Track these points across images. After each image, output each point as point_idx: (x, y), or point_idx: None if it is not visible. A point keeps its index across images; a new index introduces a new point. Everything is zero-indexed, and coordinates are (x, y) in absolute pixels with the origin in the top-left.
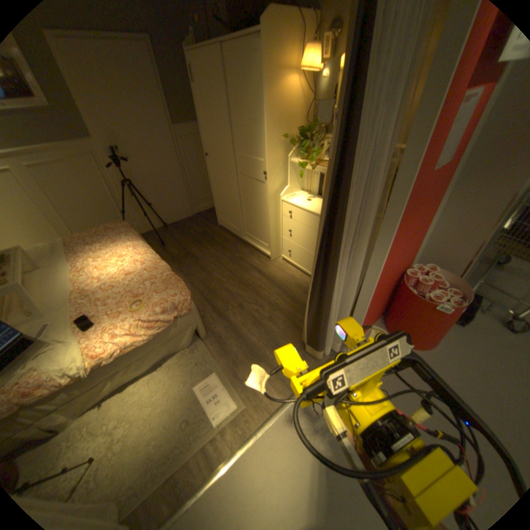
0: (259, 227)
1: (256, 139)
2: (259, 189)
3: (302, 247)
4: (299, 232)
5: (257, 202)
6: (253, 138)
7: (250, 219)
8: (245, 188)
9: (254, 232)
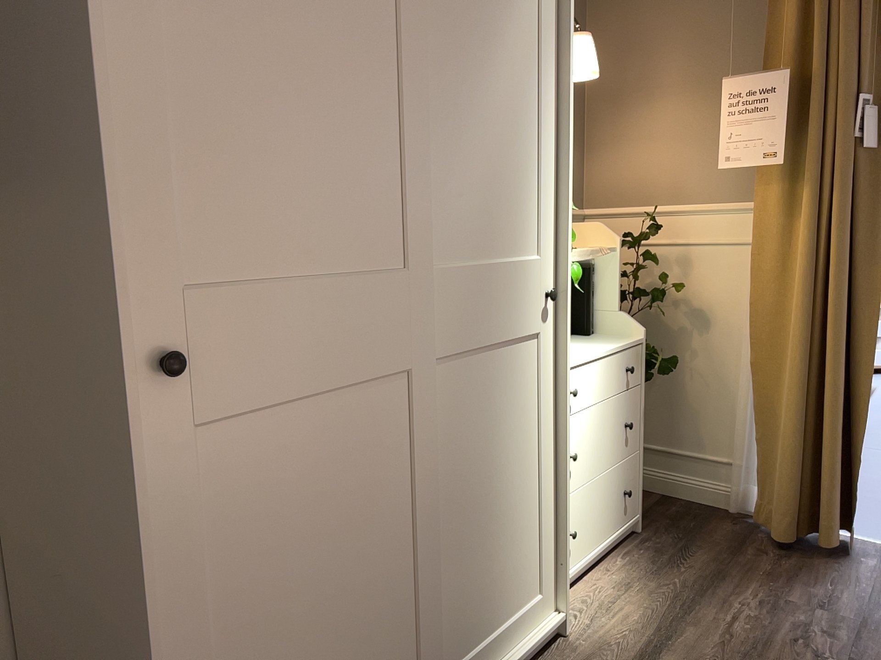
0: (510, 553)
1: (519, 192)
2: (519, 376)
3: (595, 479)
4: (588, 438)
5: (510, 439)
6: (509, 191)
7: (472, 559)
8: (458, 417)
9: (487, 608)
